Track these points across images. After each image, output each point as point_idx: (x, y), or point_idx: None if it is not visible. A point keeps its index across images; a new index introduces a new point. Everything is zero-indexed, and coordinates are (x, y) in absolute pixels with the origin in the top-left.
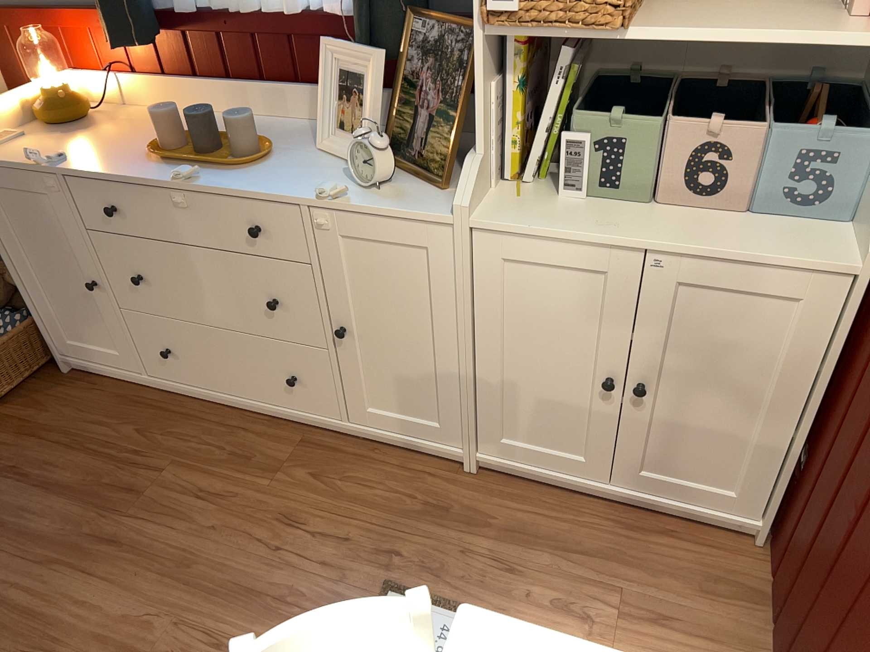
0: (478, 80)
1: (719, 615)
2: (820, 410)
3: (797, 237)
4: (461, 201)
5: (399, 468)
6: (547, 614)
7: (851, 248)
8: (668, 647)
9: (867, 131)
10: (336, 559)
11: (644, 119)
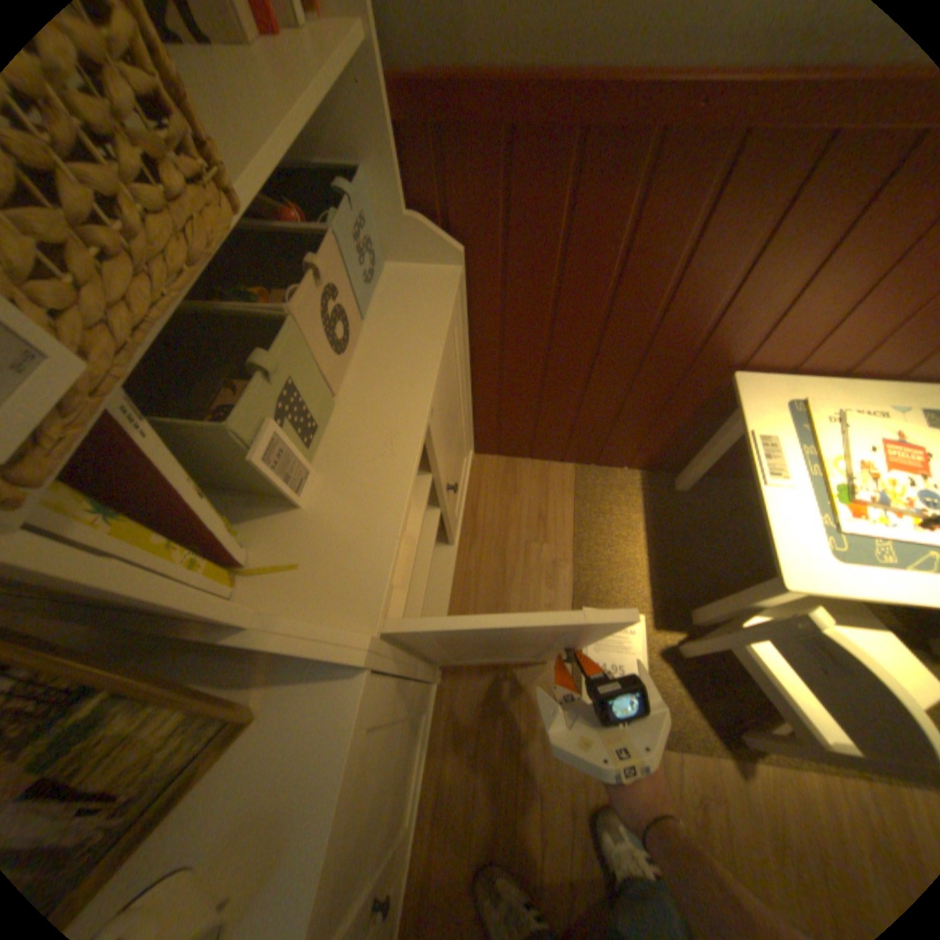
0: (114, 583)
1: (532, 483)
2: (473, 368)
3: (407, 291)
4: (350, 651)
5: (446, 763)
6: (563, 590)
7: (433, 261)
8: (562, 512)
9: (347, 167)
10: (569, 803)
11: (267, 328)
